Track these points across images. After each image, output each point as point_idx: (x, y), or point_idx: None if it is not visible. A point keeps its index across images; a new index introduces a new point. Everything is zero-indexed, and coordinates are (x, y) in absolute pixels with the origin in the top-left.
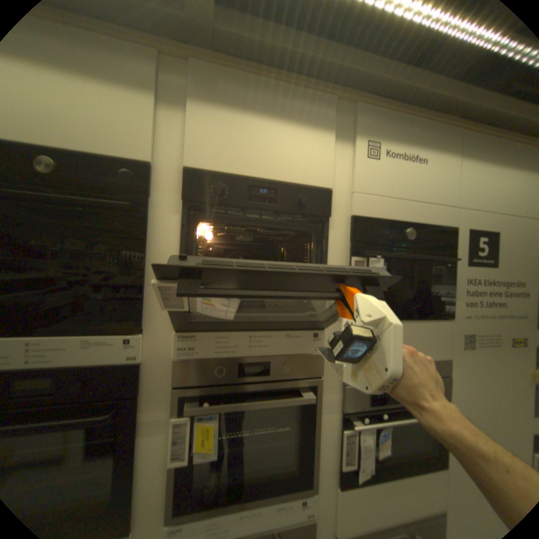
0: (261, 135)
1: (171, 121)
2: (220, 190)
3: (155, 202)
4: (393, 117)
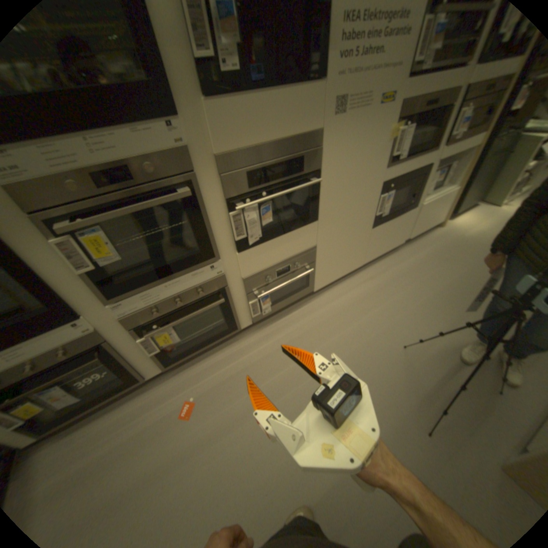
0: None
1: None
2: None
3: None
4: None
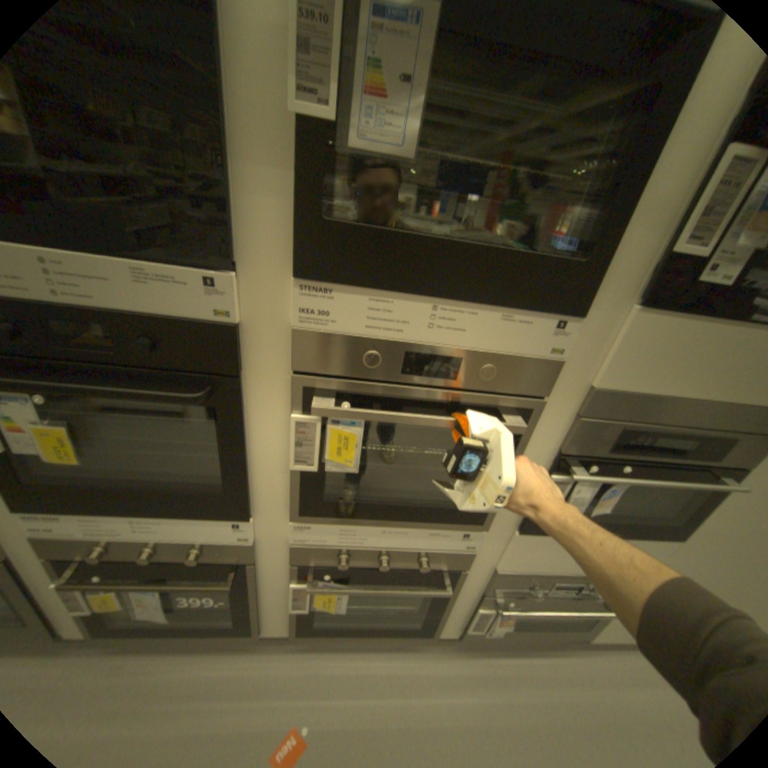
0: None
1: None
2: None
3: None
4: None
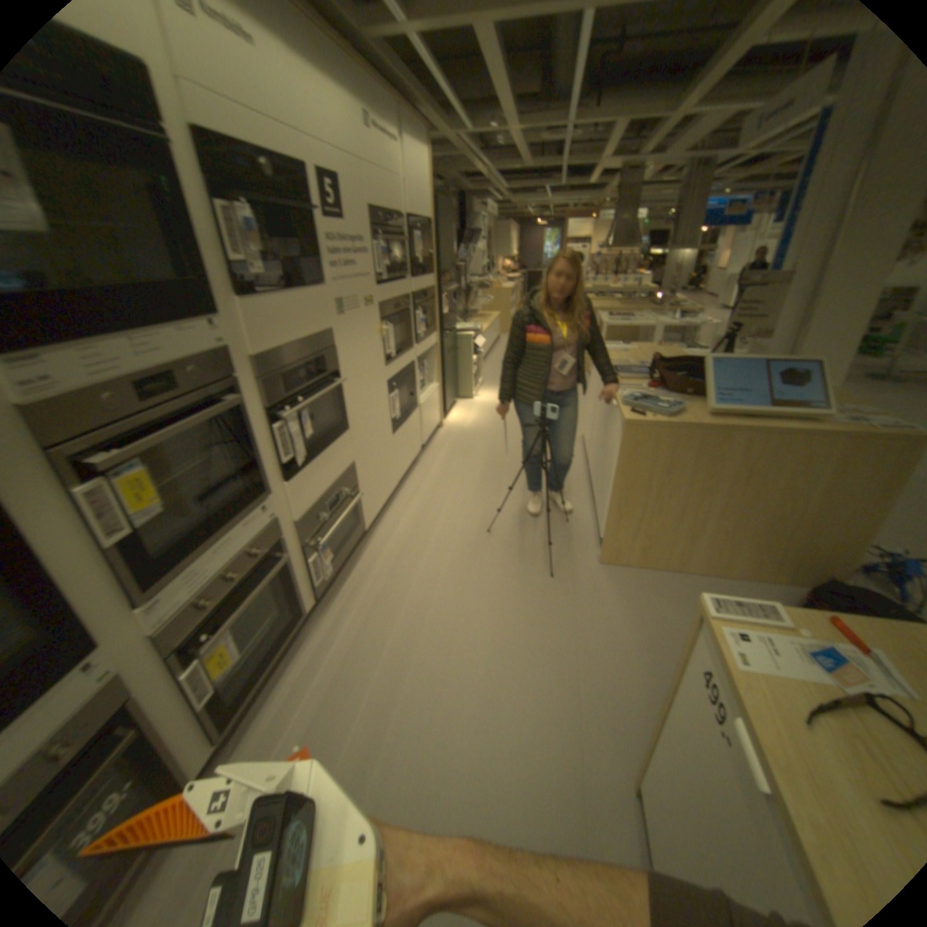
0: None
1: None
2: None
3: None
4: None
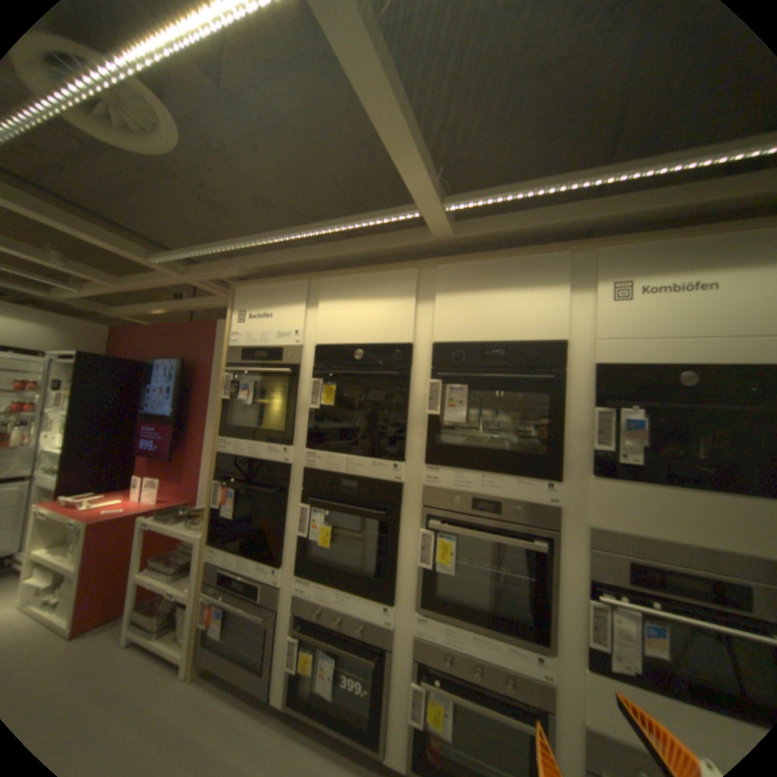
0: (490, 308)
1: (425, 313)
2: (457, 357)
3: (414, 371)
4: (651, 249)
